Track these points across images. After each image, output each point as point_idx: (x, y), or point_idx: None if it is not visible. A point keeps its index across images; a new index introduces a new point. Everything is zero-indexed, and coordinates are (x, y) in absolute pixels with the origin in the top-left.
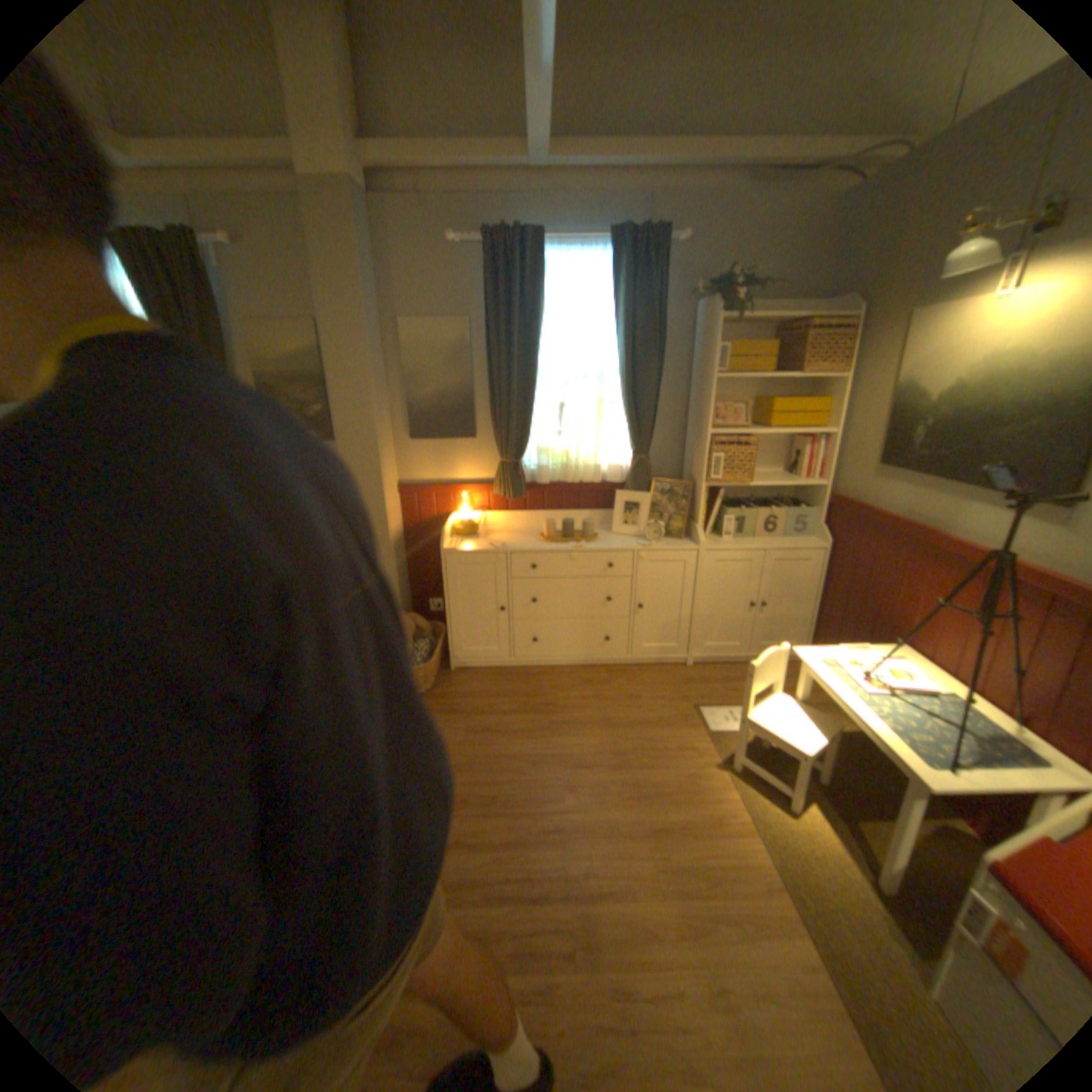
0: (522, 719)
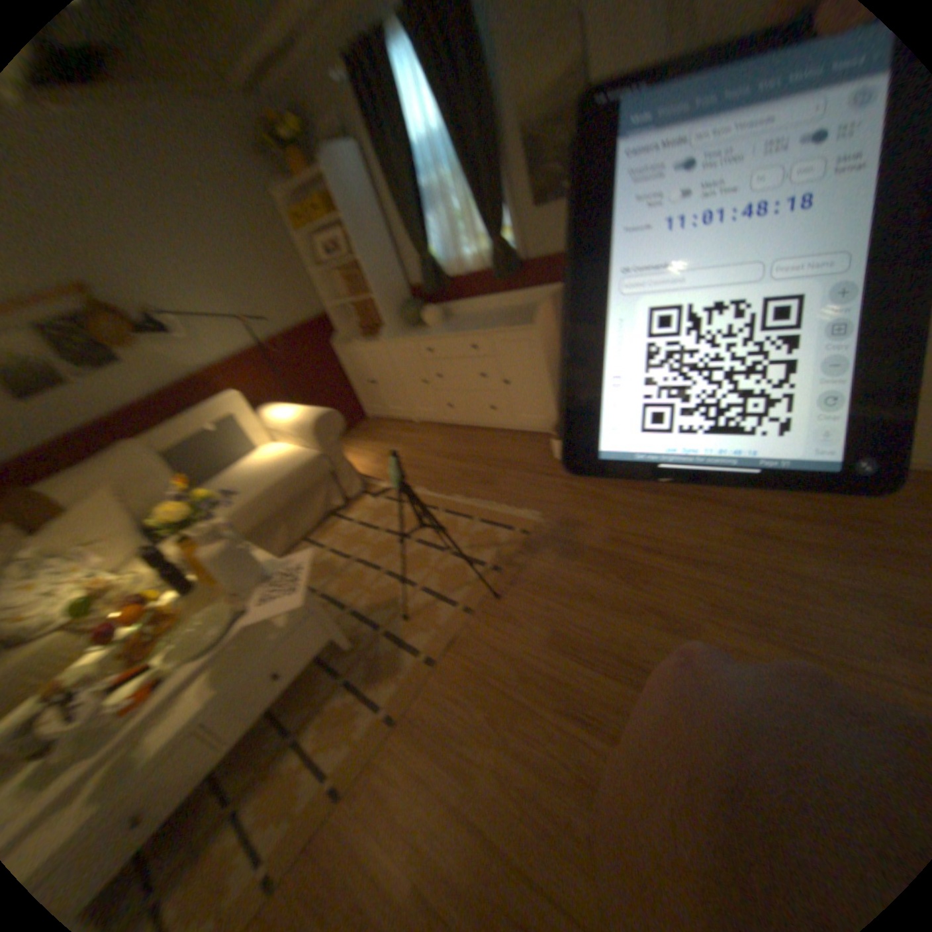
0: (821, 530)
